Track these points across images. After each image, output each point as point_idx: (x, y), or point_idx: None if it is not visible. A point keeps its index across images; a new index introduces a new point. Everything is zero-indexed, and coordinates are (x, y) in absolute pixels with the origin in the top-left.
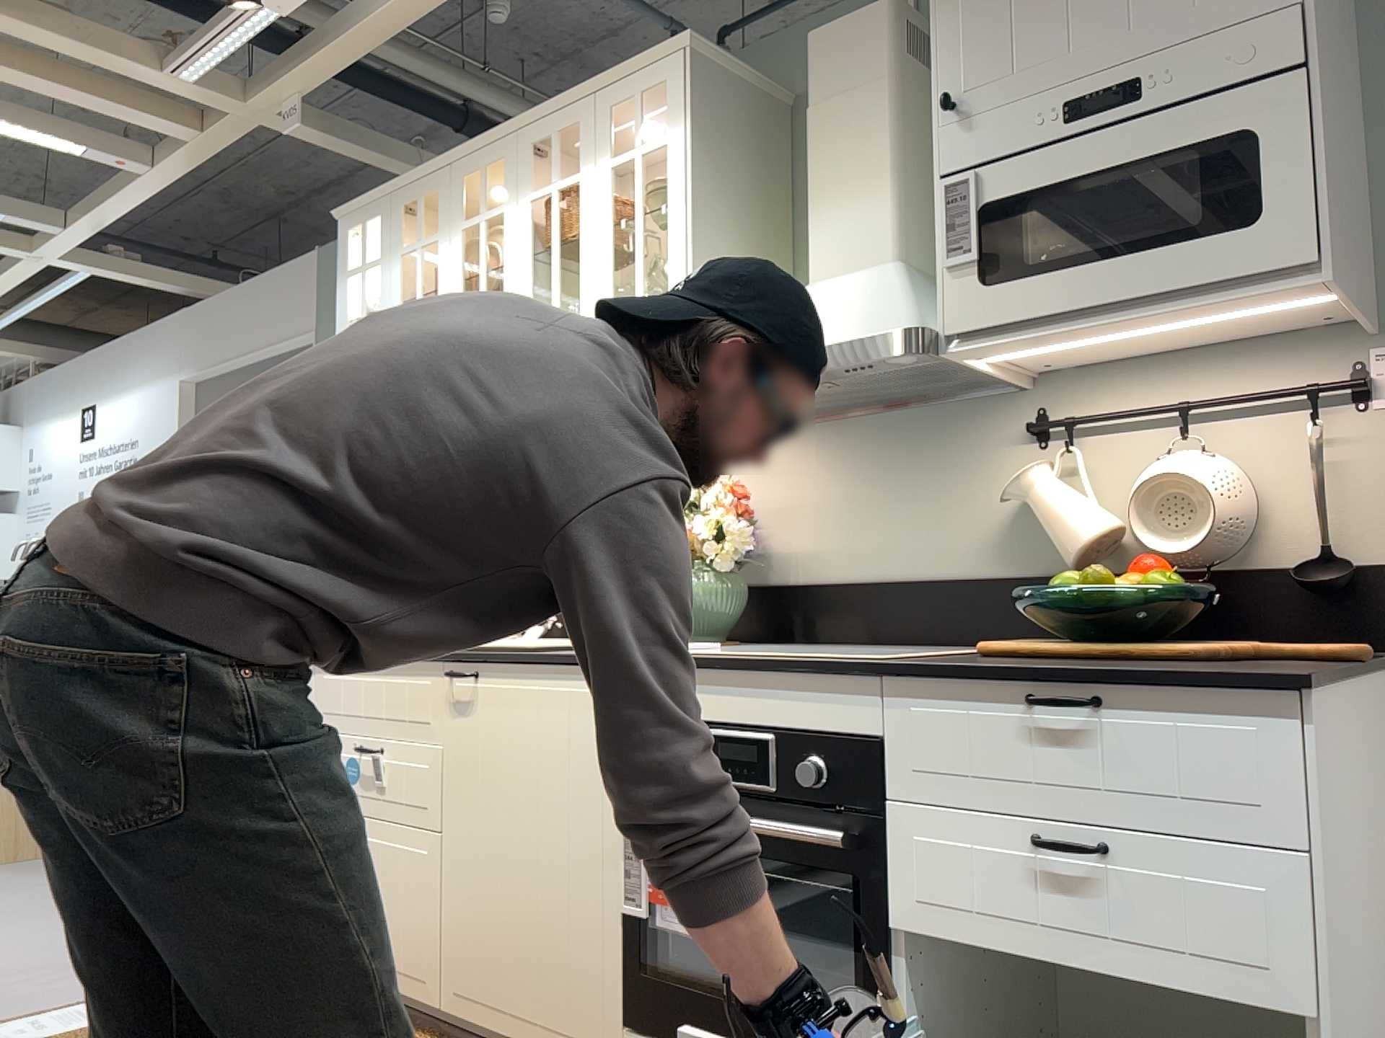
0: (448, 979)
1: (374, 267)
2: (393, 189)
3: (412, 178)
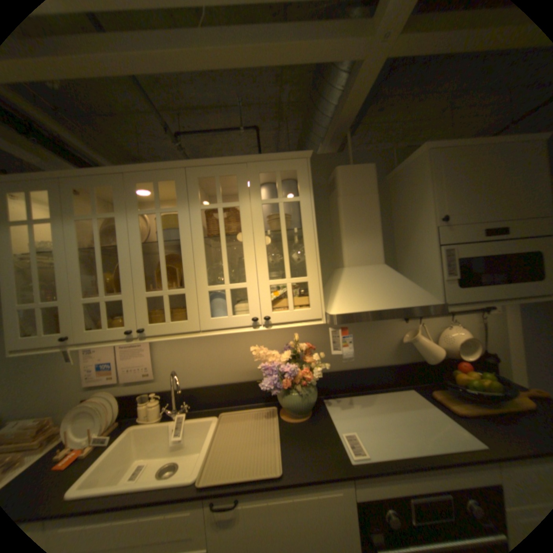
0: None
1: (43, 221)
2: (61, 174)
3: (84, 171)
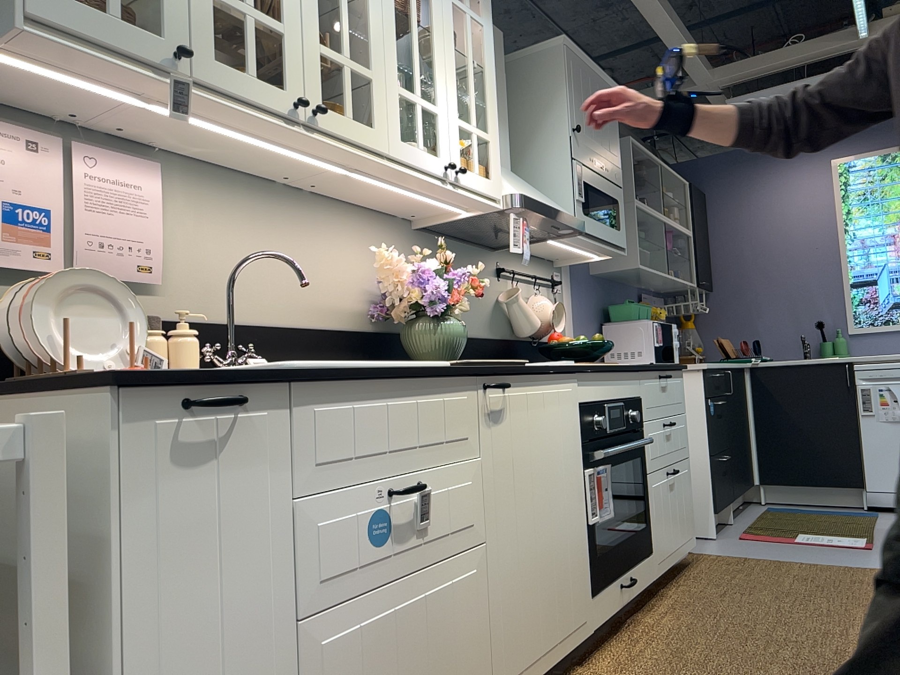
0: None
1: None
2: None
3: None
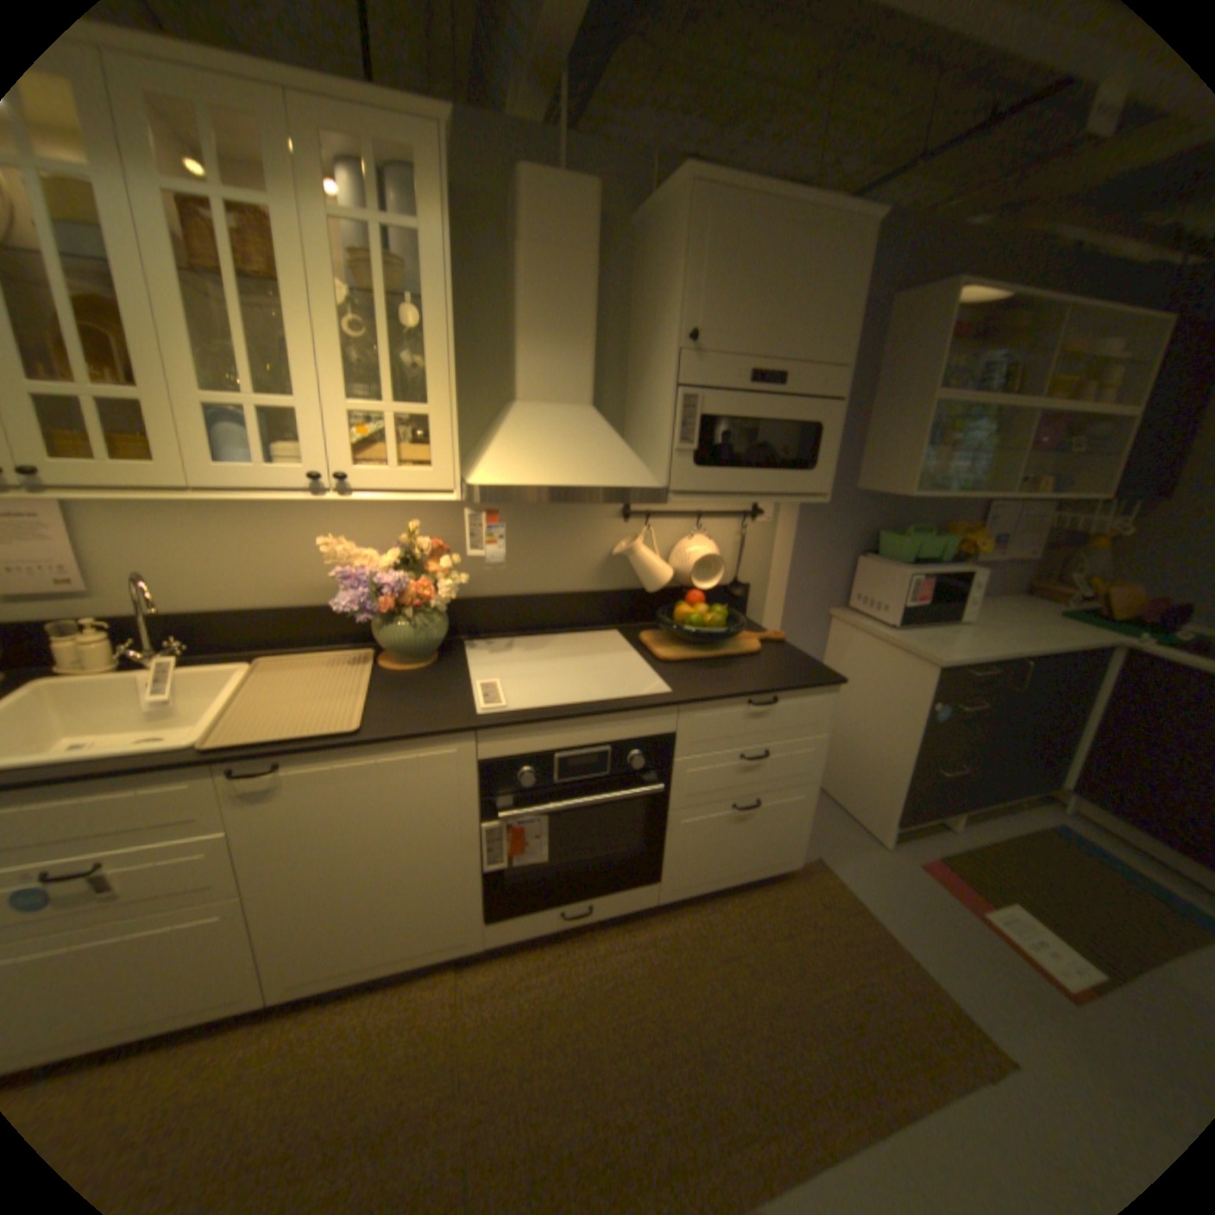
0: (275, 983)
1: None
2: None
3: None
